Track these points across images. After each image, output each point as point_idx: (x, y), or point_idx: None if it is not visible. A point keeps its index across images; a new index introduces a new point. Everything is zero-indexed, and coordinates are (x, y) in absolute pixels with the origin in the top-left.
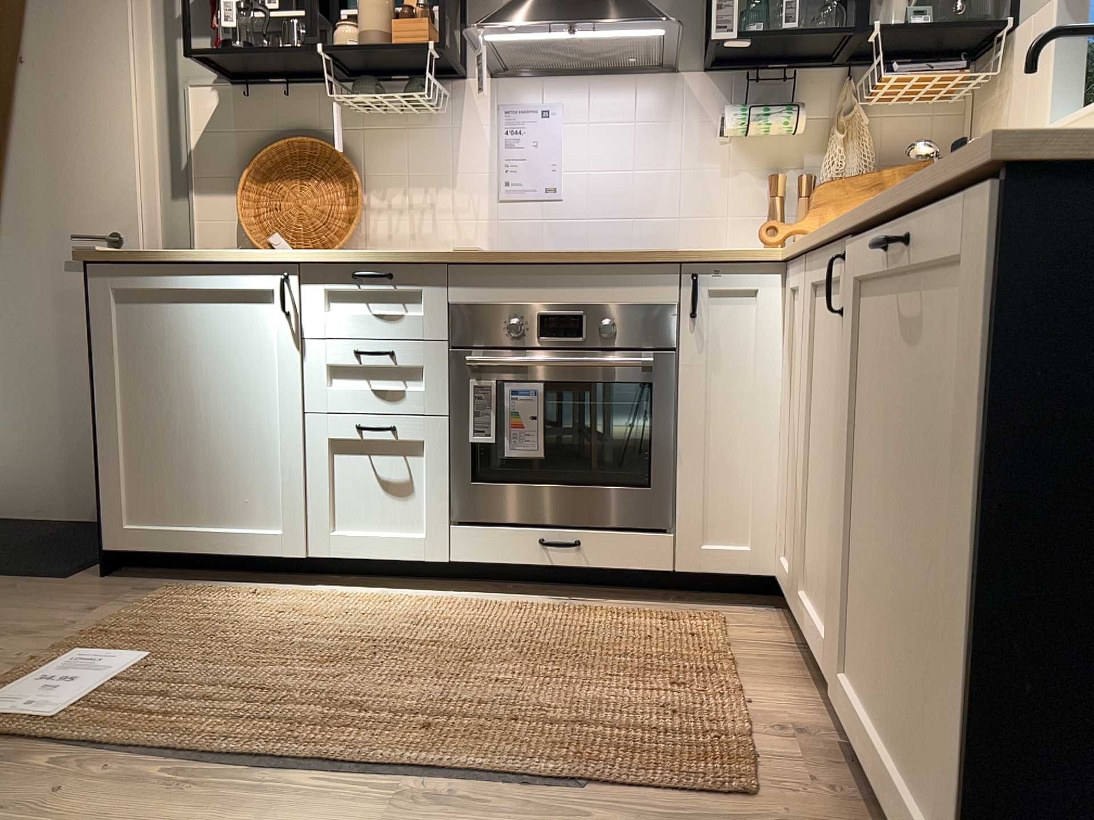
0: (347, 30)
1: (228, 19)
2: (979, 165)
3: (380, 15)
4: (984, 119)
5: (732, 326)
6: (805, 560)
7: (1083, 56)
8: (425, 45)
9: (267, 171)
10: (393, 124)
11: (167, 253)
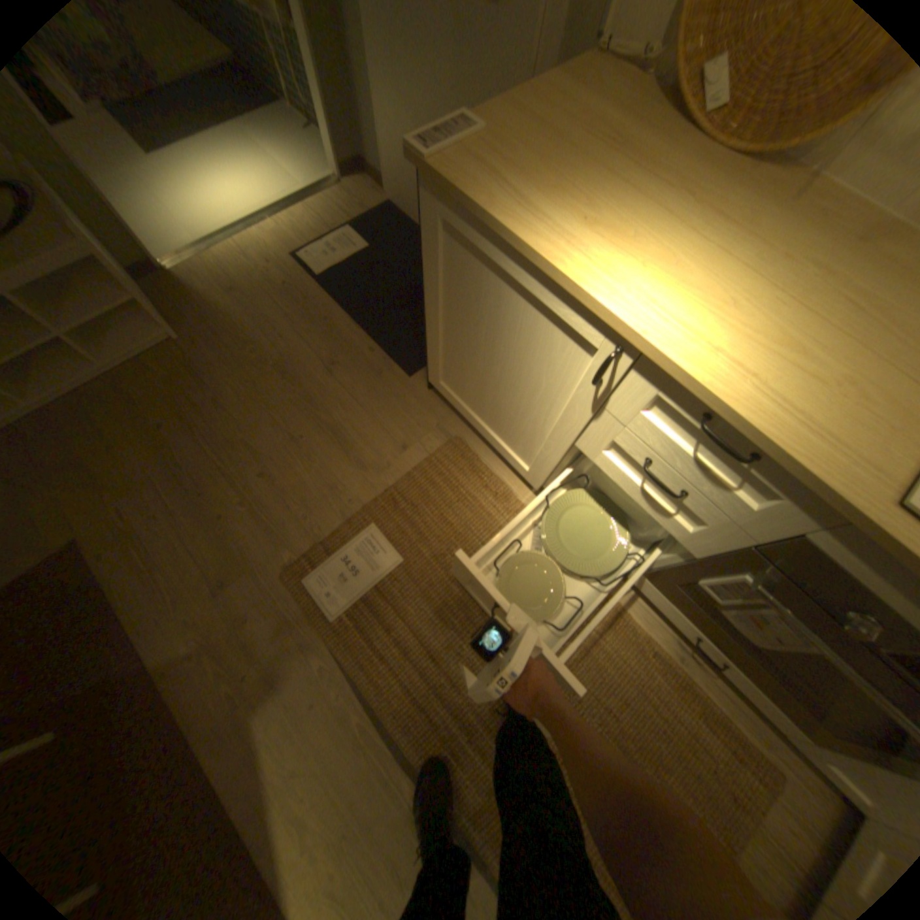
0: None
1: None
2: None
3: None
4: None
5: None
6: None
7: None
8: None
9: None
10: None
11: (499, 219)
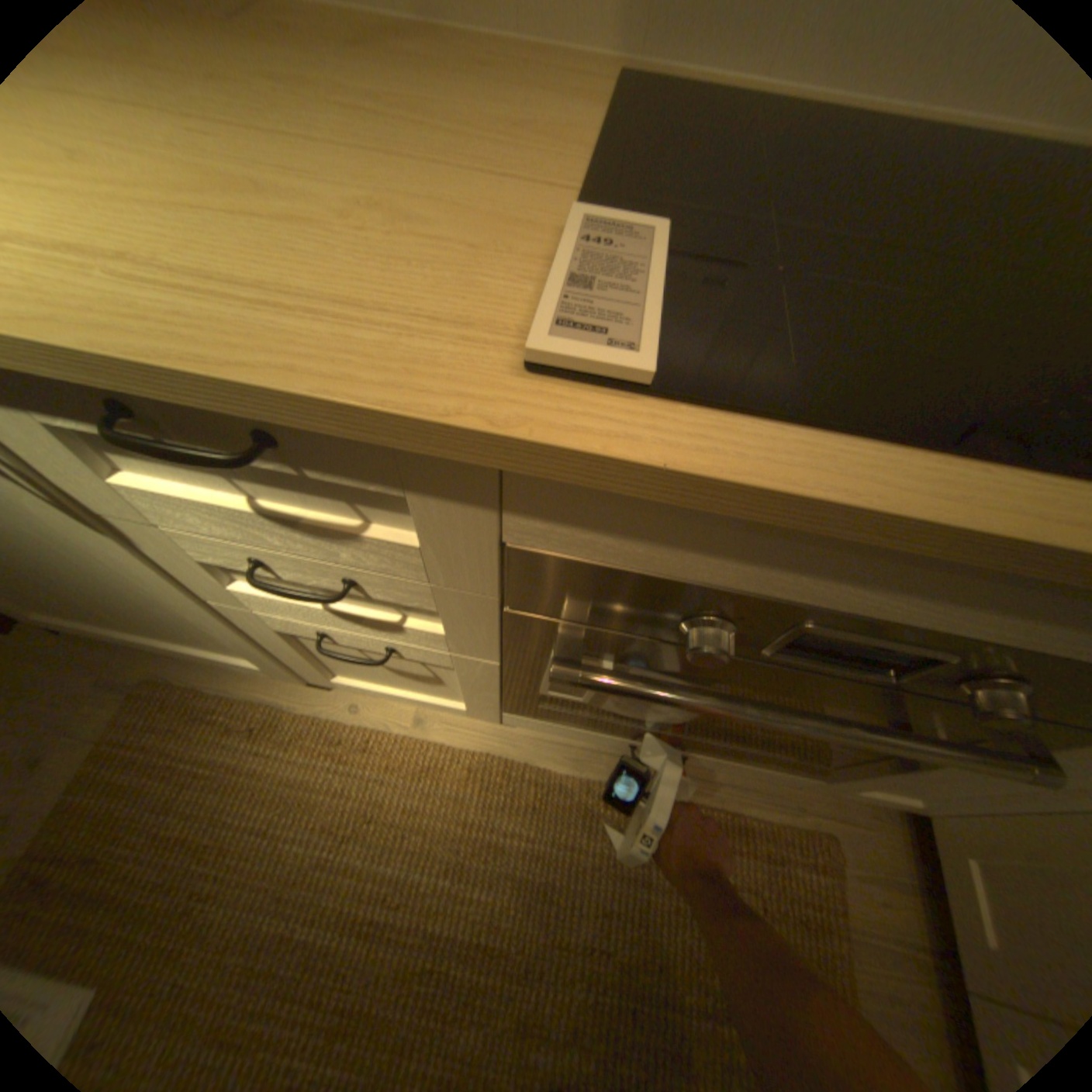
0: None
1: None
2: None
3: None
4: None
5: None
6: None
7: None
8: None
9: None
10: None
11: None
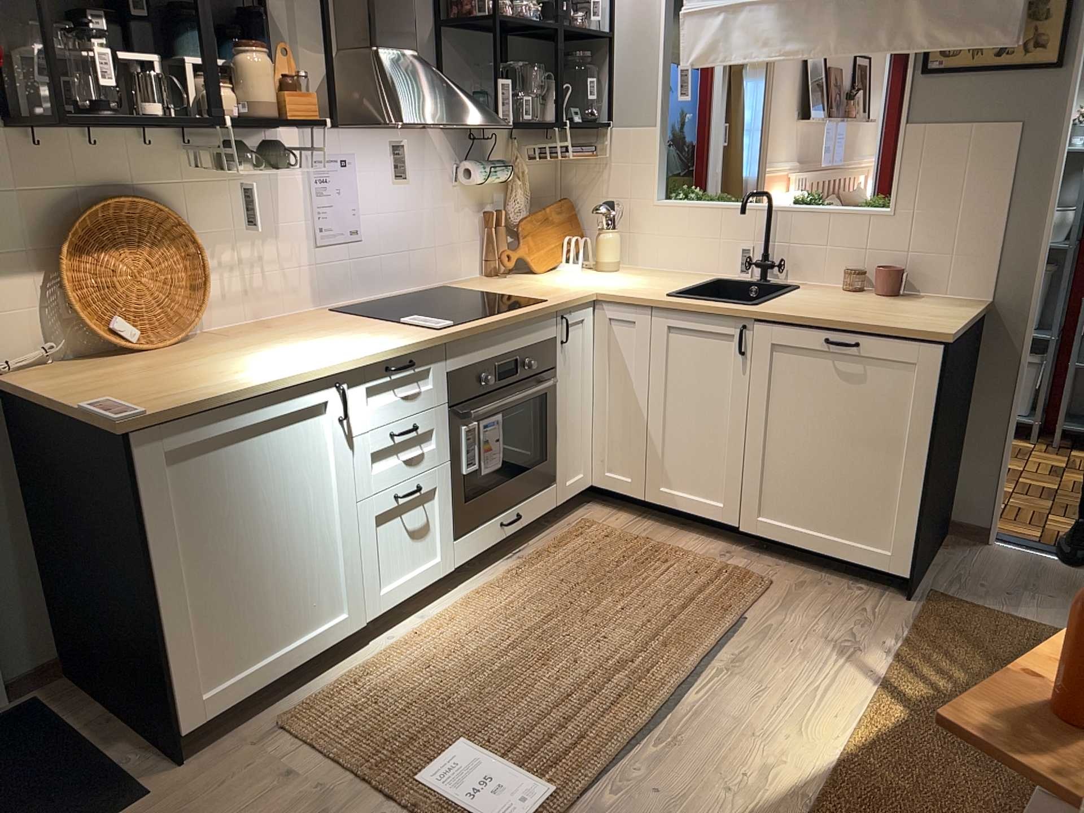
0: (229, 93)
1: (106, 74)
2: (914, 330)
3: (274, 83)
4: (583, 171)
5: (574, 343)
6: (661, 471)
7: (667, 160)
8: (315, 118)
9: (82, 241)
10: (214, 176)
11: (229, 394)
